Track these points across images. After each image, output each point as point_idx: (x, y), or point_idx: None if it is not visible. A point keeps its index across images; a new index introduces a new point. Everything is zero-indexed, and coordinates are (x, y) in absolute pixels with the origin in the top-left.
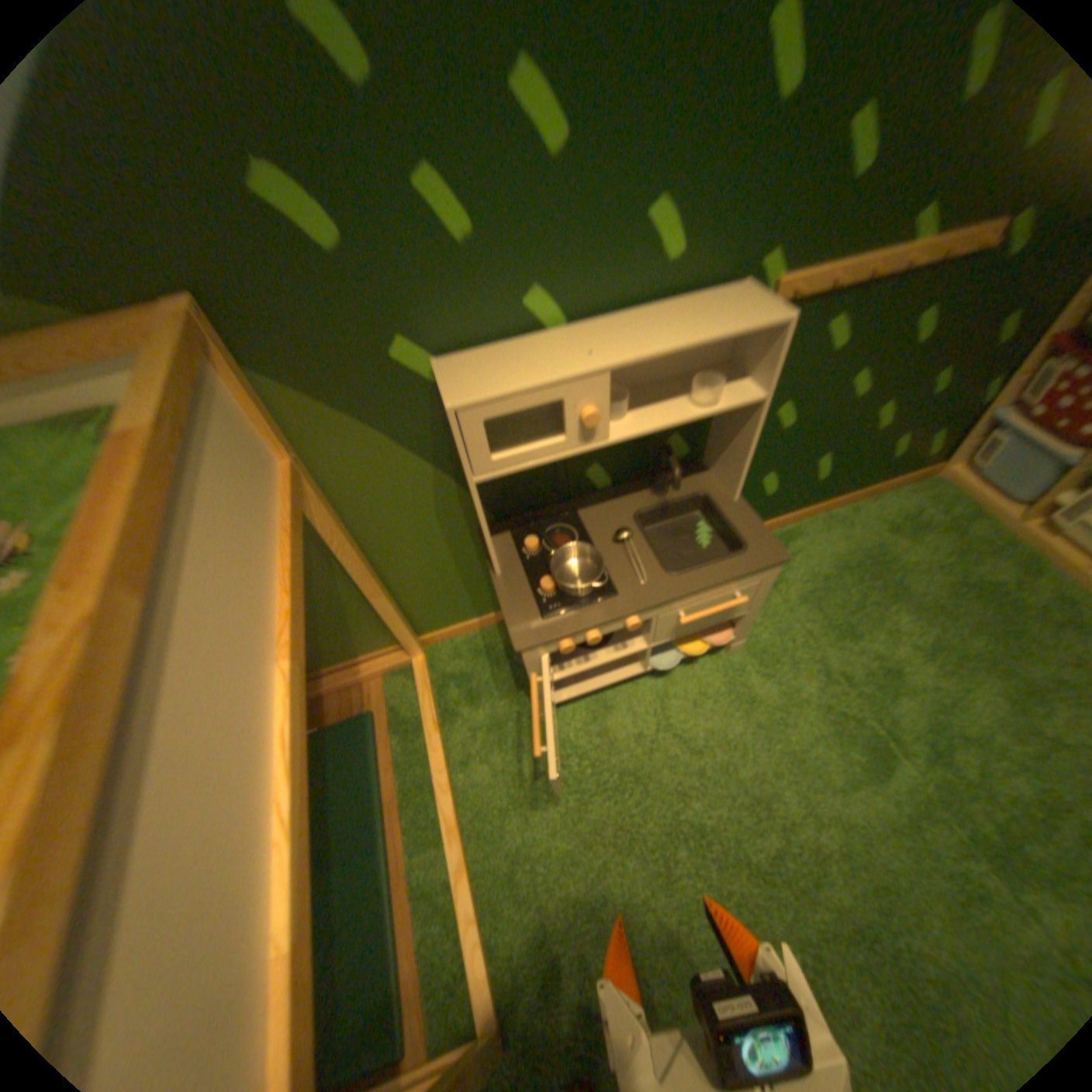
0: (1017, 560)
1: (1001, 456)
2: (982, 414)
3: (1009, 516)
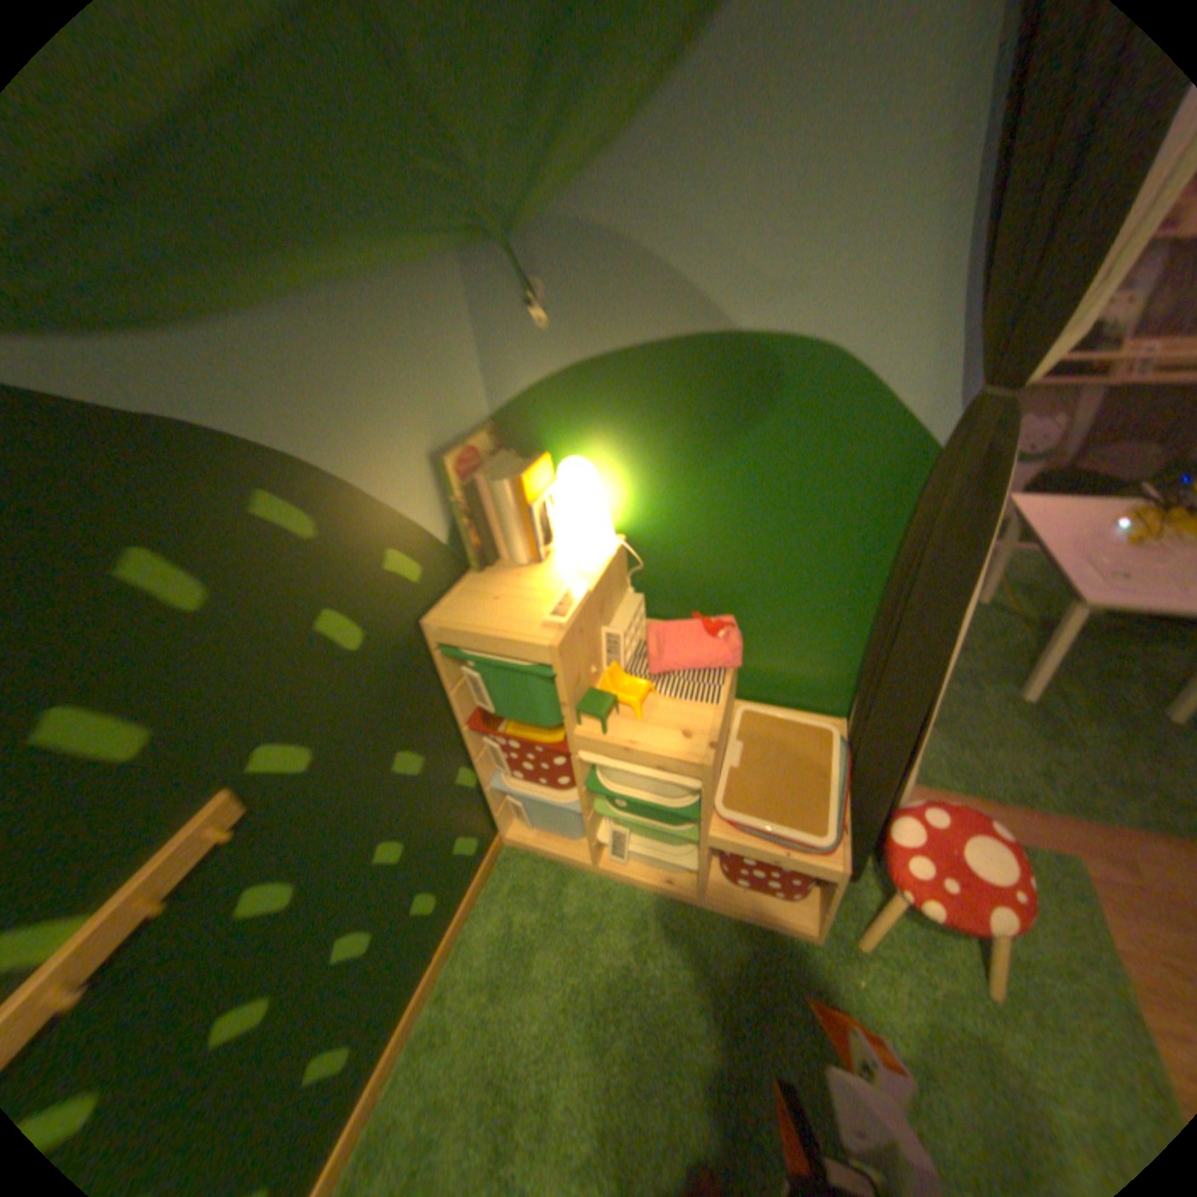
0: (619, 912)
1: (529, 817)
2: (480, 795)
3: (582, 860)
